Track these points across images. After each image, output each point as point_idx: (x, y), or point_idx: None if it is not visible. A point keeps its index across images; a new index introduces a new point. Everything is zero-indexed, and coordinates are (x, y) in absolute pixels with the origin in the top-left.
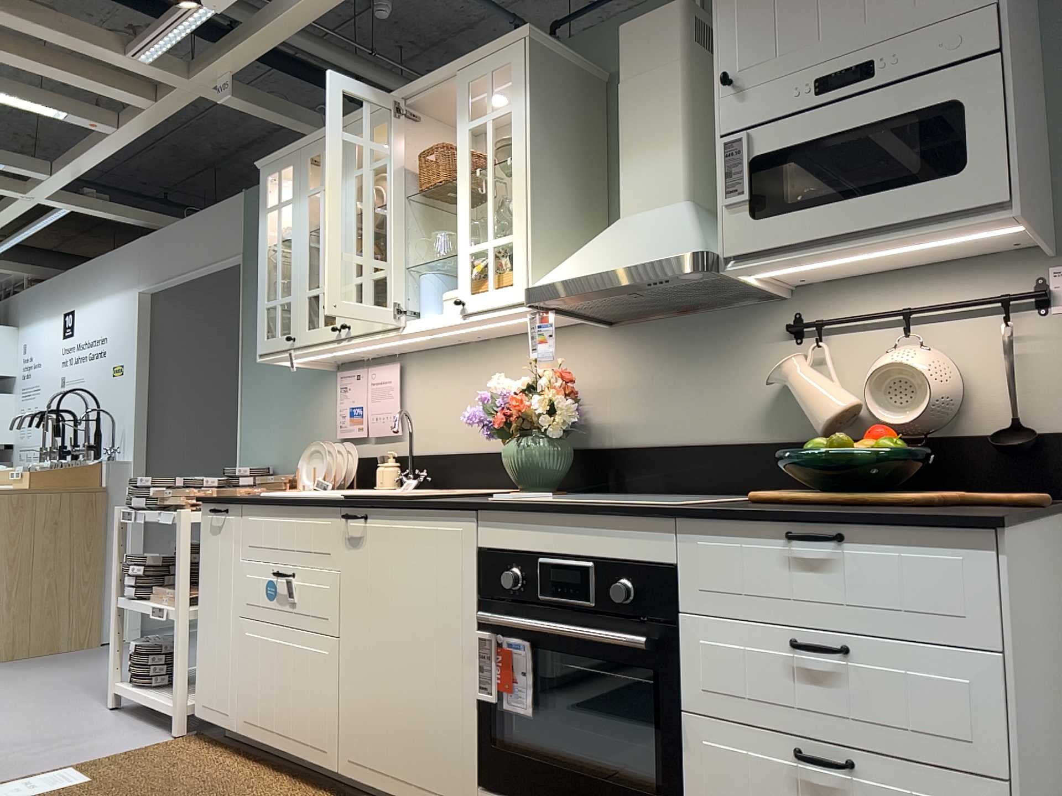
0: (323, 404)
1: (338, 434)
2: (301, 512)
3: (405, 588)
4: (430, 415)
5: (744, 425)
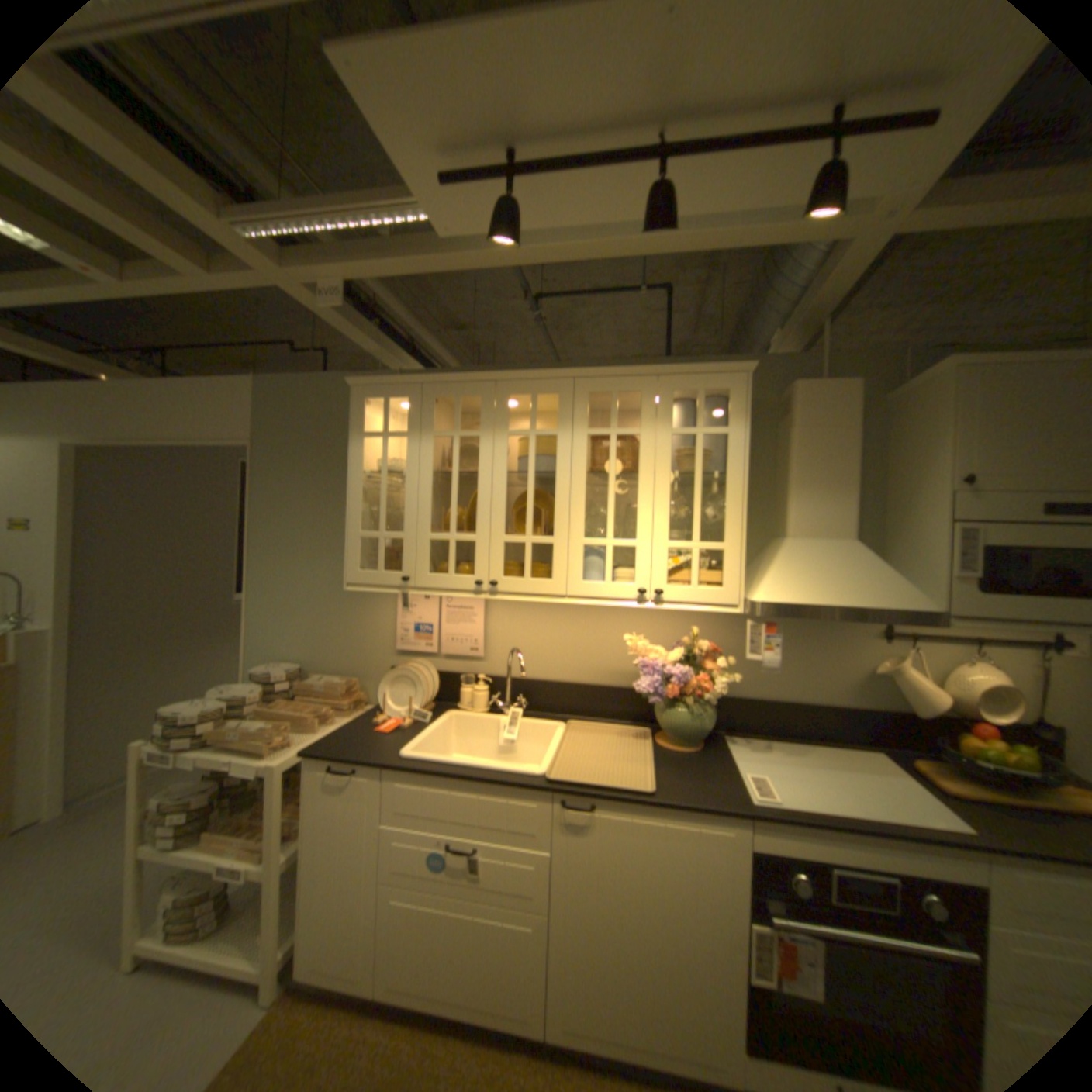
0: (374, 612)
1: (400, 646)
2: (489, 790)
3: (653, 880)
4: (520, 644)
5: (841, 694)
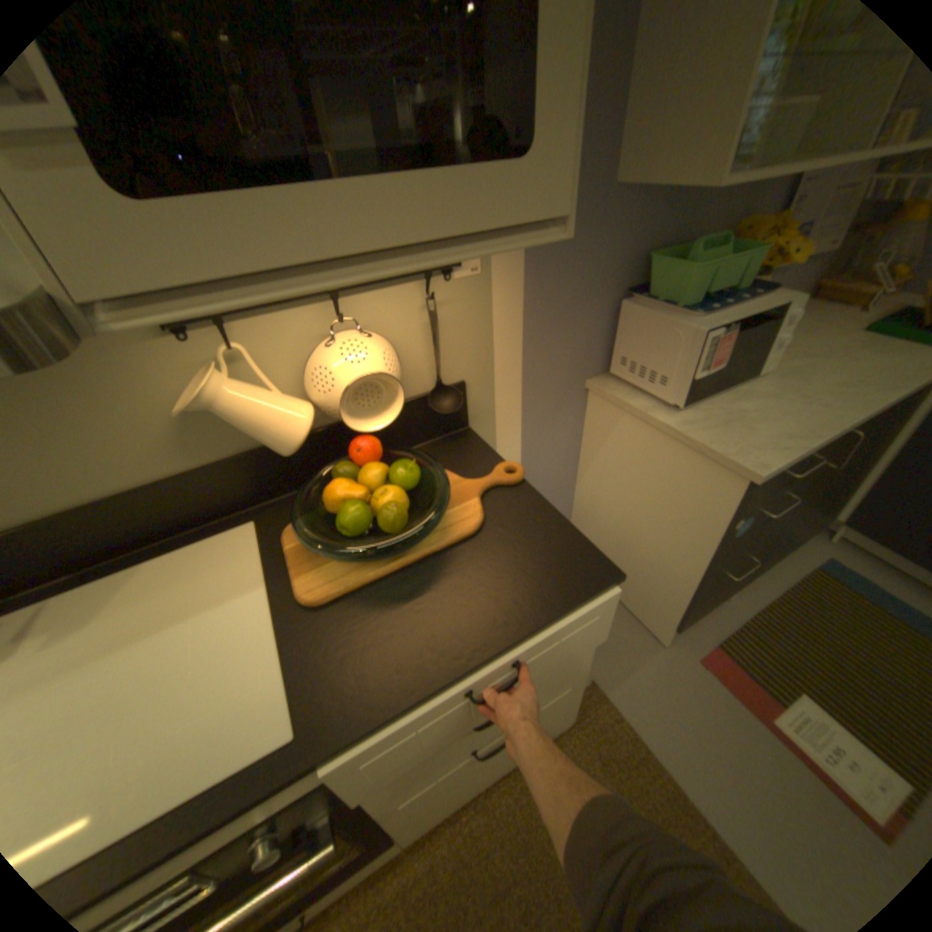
0: None
1: None
2: None
3: None
4: None
5: (147, 459)
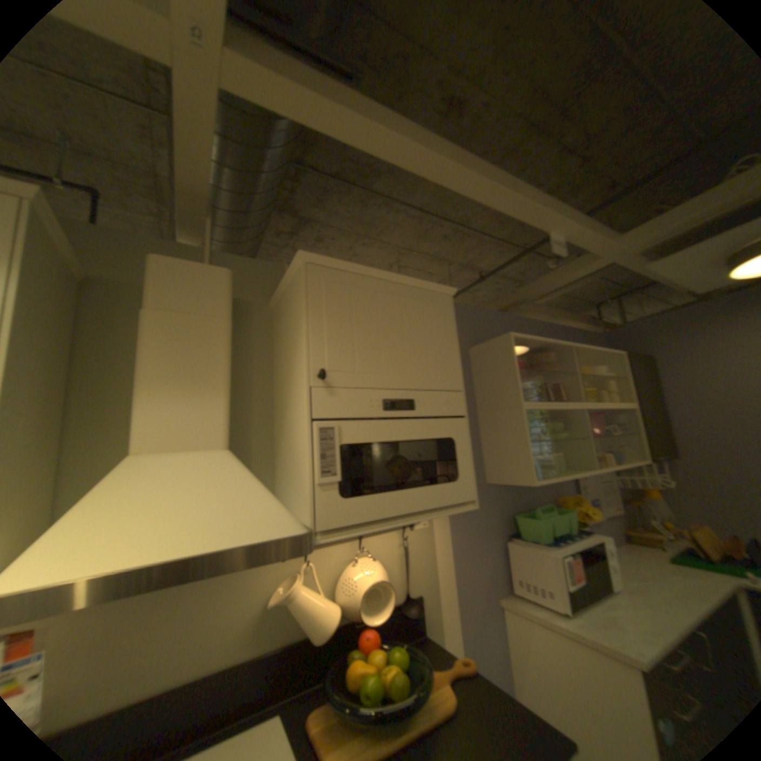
0: None
1: None
2: None
3: None
4: None
5: (233, 646)
